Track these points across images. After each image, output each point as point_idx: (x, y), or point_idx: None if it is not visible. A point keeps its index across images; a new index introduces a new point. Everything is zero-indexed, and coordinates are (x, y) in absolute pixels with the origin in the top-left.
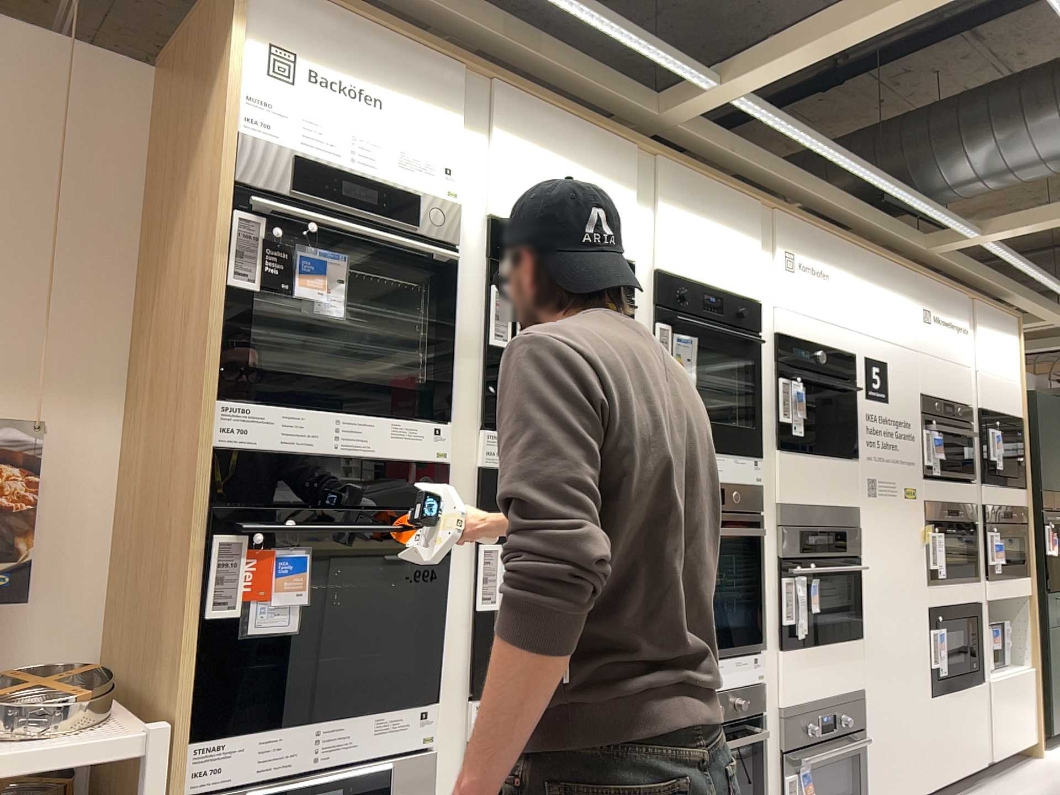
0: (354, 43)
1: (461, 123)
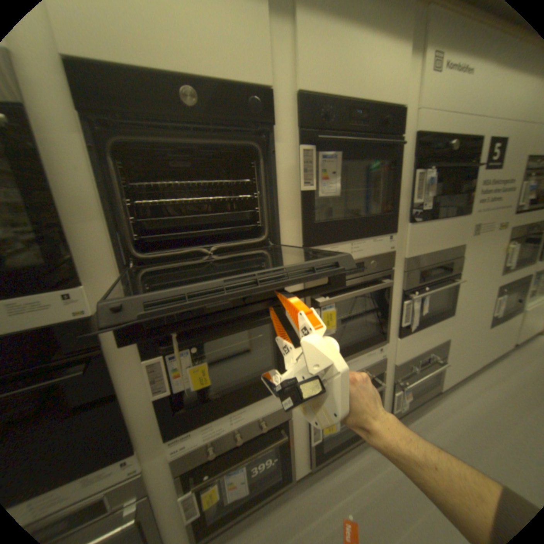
0: None
1: None
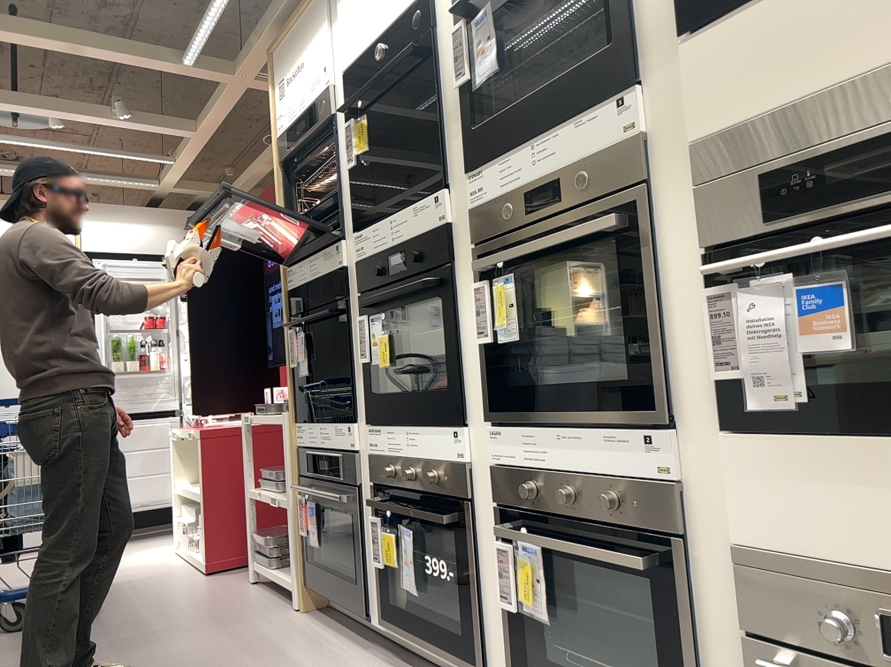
0: (290, 41)
1: (322, 24)
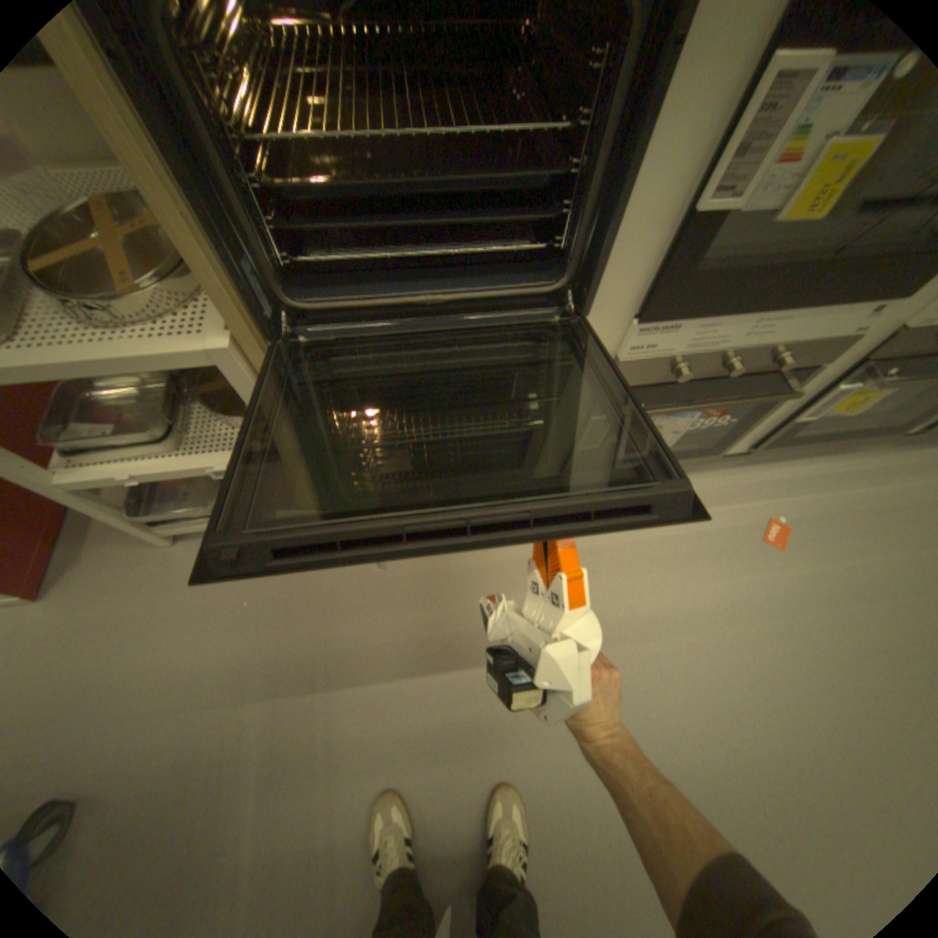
0: None
1: None
